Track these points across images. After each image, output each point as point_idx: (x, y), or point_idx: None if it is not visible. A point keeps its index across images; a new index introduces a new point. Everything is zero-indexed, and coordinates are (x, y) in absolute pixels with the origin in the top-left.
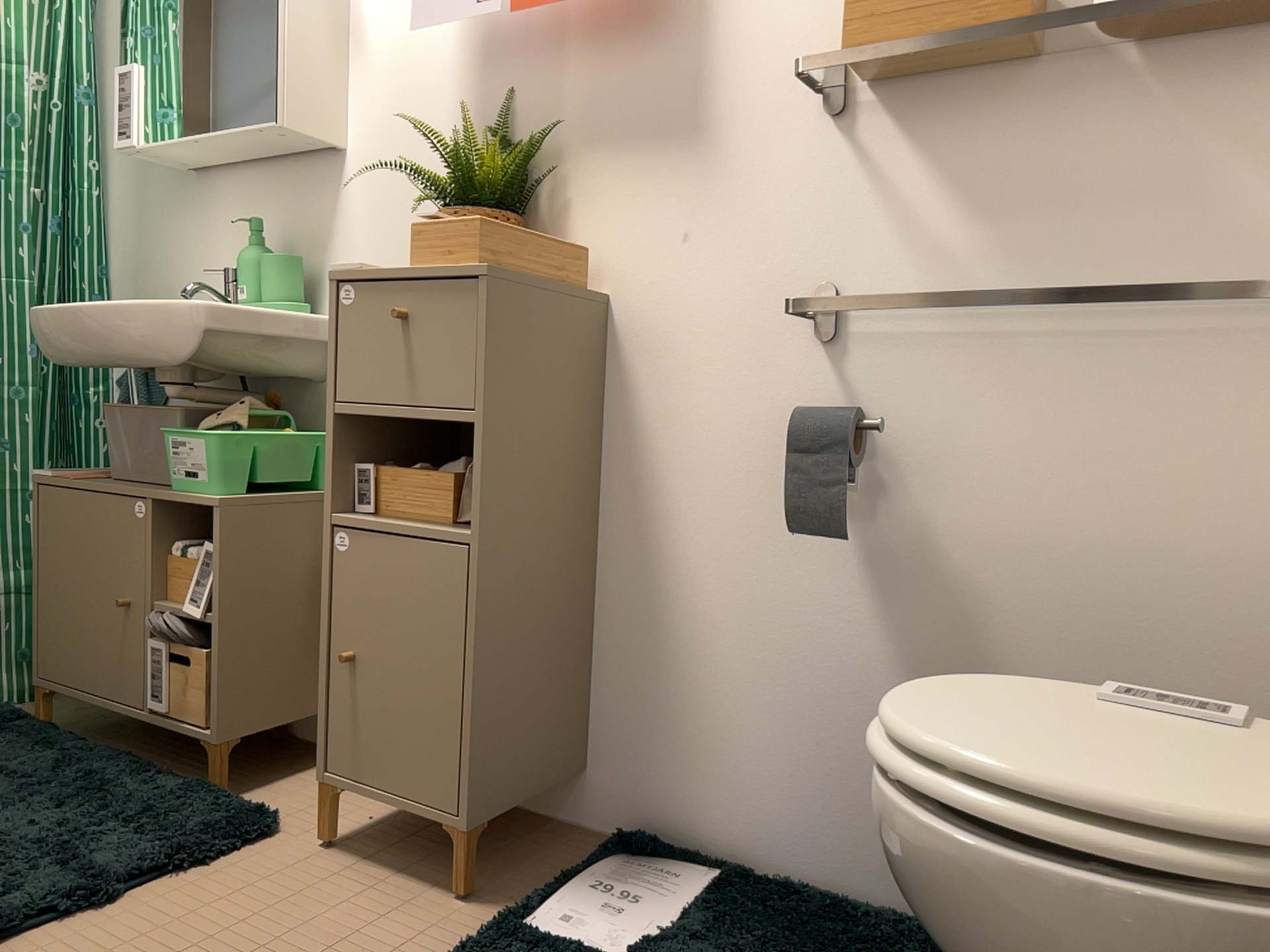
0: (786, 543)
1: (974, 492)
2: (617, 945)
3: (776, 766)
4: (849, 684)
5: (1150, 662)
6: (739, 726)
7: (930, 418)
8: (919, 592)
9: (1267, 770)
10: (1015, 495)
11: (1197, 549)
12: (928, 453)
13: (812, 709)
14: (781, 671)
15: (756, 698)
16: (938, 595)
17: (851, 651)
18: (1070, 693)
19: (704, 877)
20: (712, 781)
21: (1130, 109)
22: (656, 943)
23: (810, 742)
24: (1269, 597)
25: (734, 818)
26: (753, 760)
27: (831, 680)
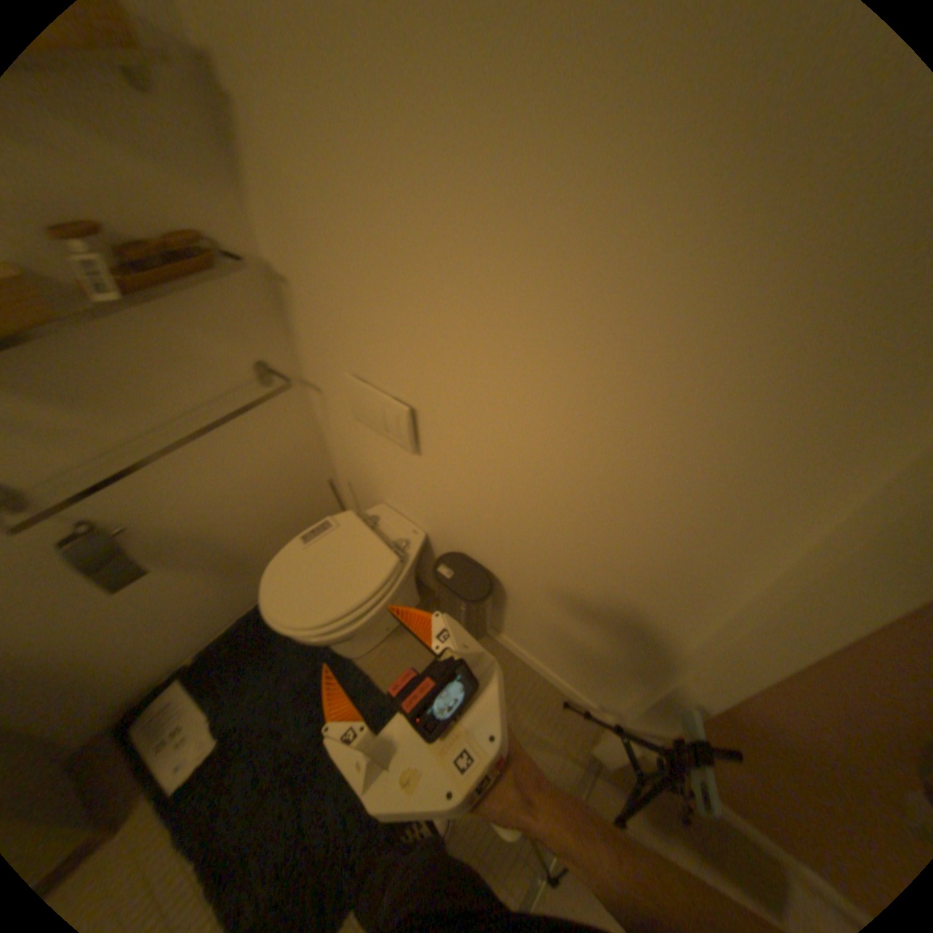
0: (85, 594)
1: (167, 509)
2: (200, 748)
3: (156, 643)
4: (166, 598)
5: (263, 504)
6: (126, 653)
7: (122, 501)
8: (171, 552)
9: (362, 545)
10: (186, 498)
11: (258, 468)
12: (133, 512)
13: (157, 618)
14: (129, 624)
15: (126, 640)
16: (180, 547)
17: (157, 590)
18: (290, 555)
19: (173, 694)
20: (130, 675)
21: (122, 325)
22: (211, 729)
23: (165, 624)
24: (283, 466)
25: (152, 669)
26: (144, 652)
27: (157, 604)
